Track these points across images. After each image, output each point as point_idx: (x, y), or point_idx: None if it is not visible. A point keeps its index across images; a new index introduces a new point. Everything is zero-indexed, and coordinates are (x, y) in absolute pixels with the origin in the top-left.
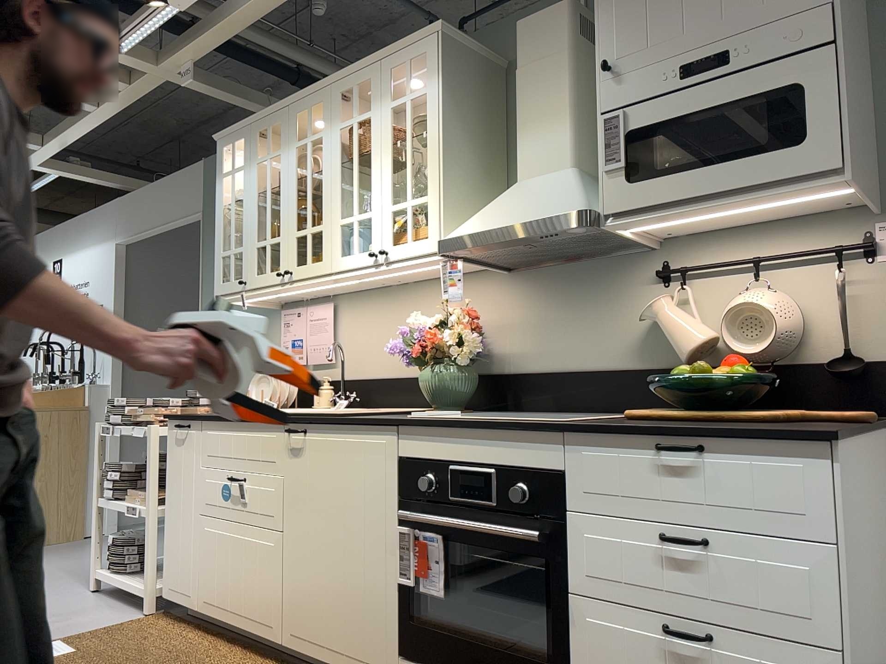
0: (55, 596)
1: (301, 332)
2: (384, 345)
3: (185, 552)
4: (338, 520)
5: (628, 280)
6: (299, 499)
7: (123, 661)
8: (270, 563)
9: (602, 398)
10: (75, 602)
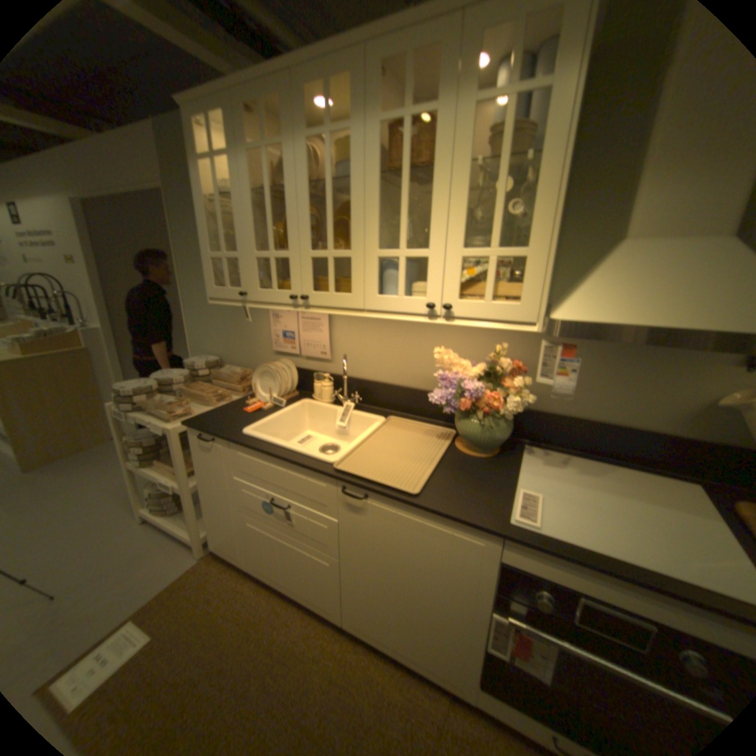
0: (107, 536)
1: (292, 325)
2: (386, 354)
3: (227, 531)
4: (411, 578)
5: (701, 355)
6: (360, 545)
7: (202, 650)
8: (325, 575)
9: (633, 451)
10: (129, 543)
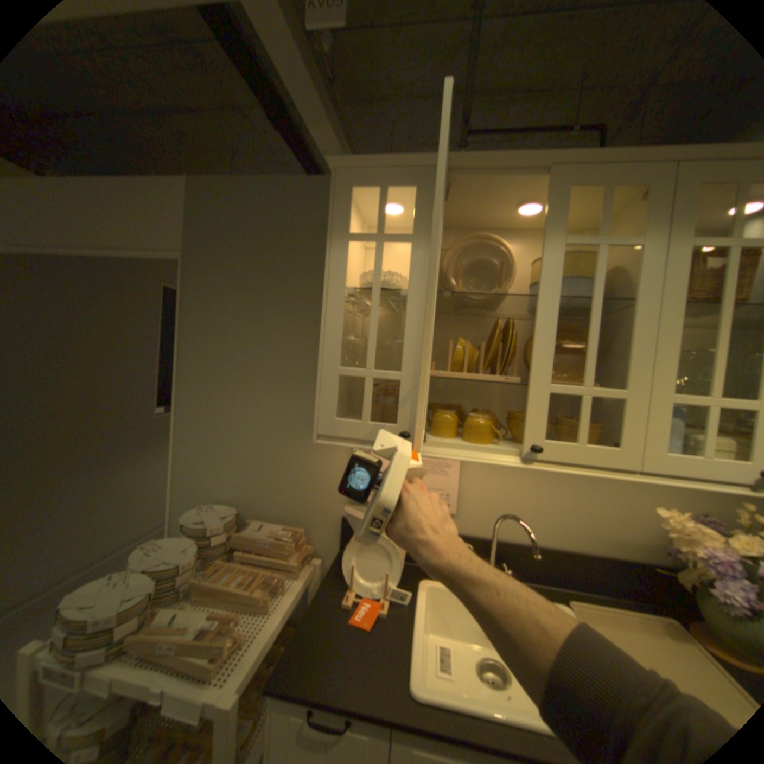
0: None
1: None
2: (546, 508)
3: None
4: None
5: None
6: None
7: None
8: None
9: None
10: None
